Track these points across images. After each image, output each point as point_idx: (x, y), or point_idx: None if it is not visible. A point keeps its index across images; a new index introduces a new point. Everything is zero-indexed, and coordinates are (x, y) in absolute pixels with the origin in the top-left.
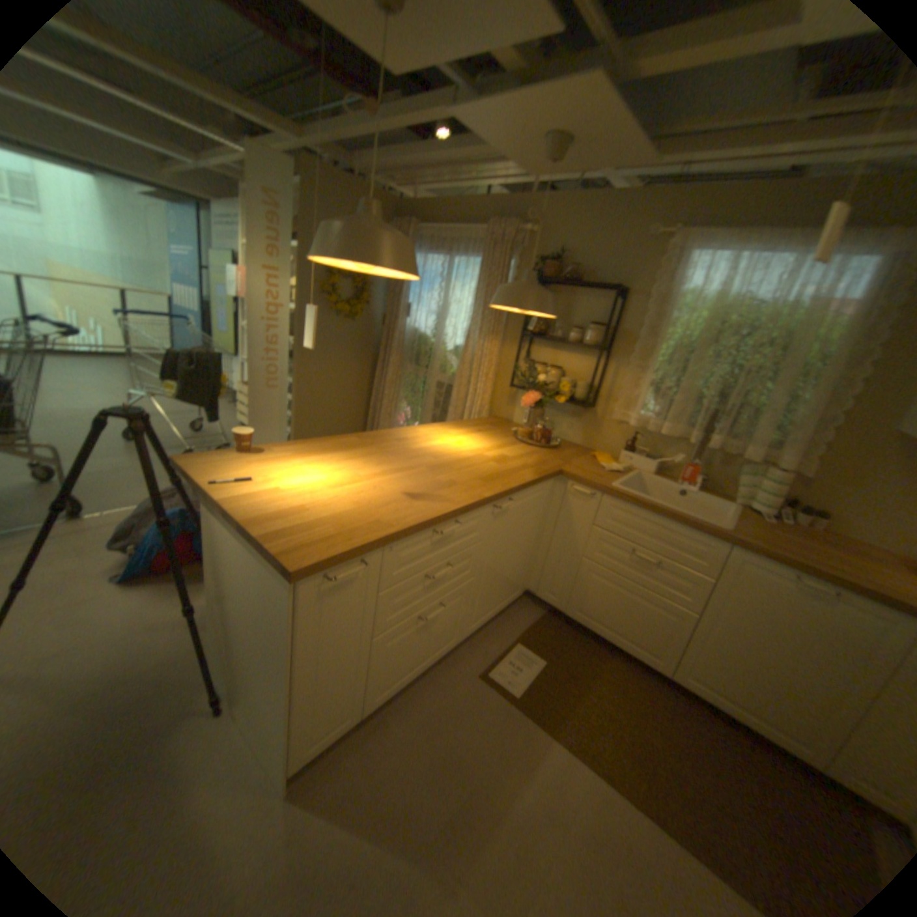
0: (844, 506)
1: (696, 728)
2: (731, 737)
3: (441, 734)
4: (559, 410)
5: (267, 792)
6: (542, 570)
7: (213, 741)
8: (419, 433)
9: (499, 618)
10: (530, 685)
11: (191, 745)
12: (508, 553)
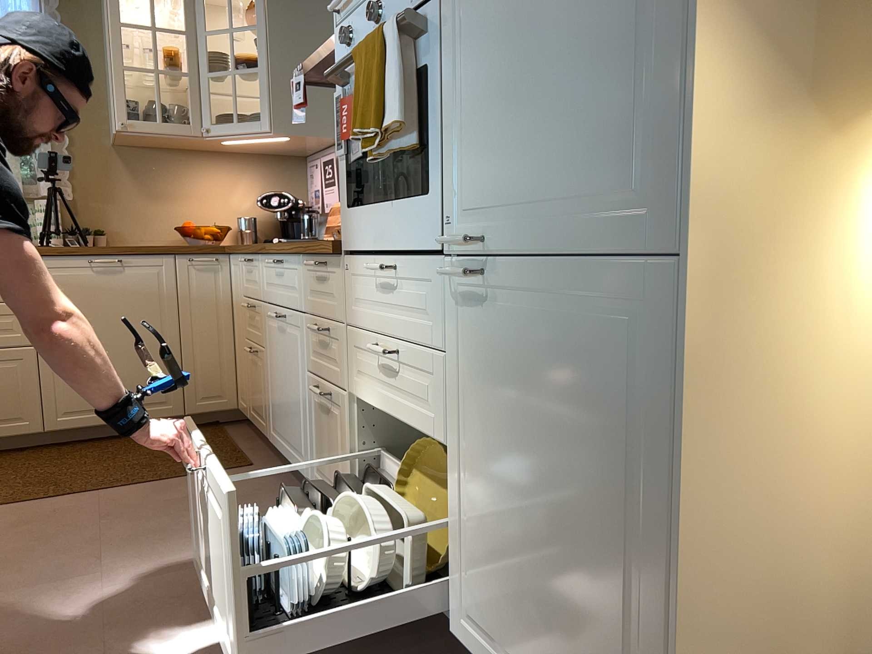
0: (109, 221)
1: (84, 452)
2: (116, 442)
3: None
4: None
5: None
6: None
7: None
8: None
9: None
10: None
11: None
12: None
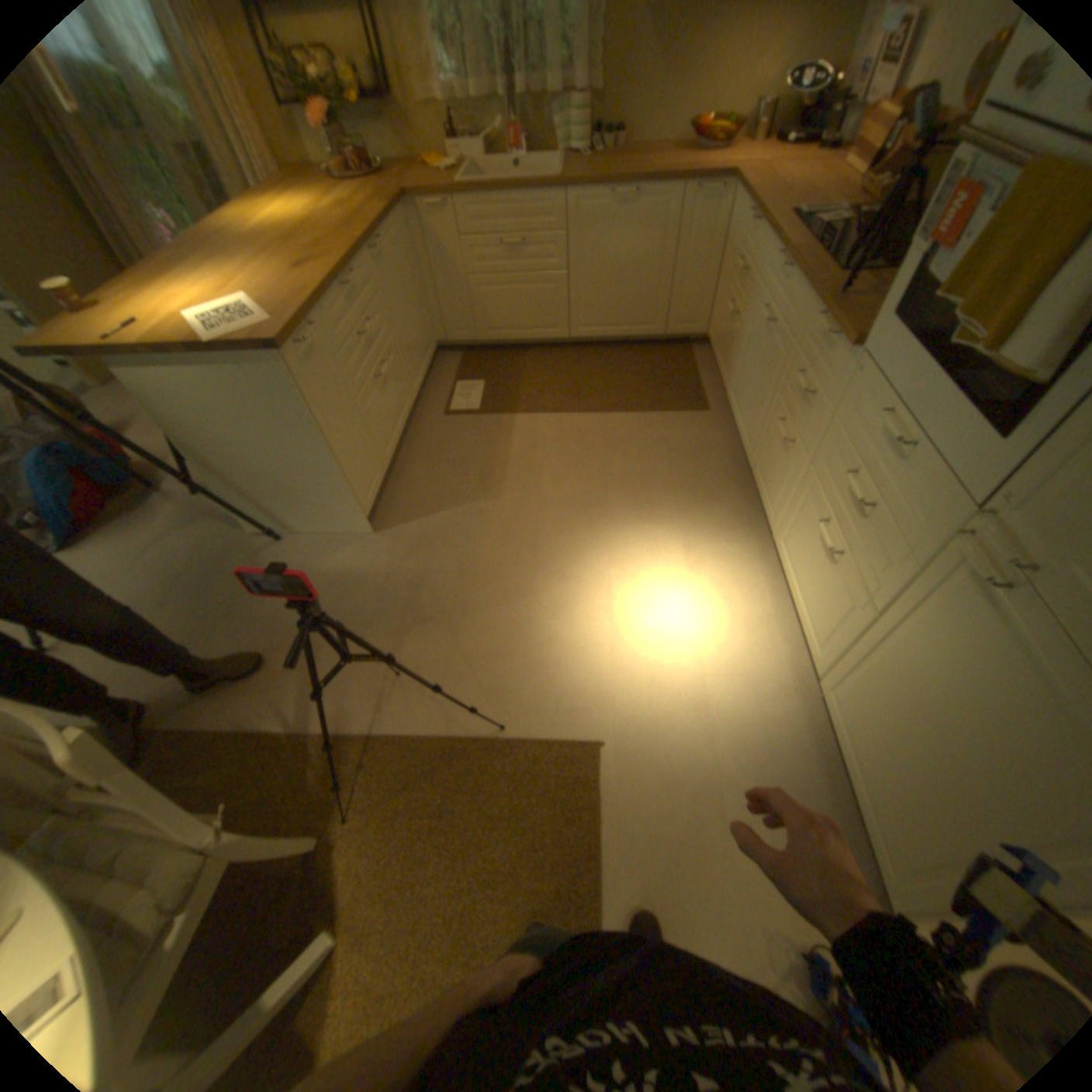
0: (628, 112)
1: (591, 359)
2: (612, 352)
3: (440, 454)
4: (351, 118)
5: (357, 538)
6: (437, 314)
7: (291, 549)
8: (223, 218)
9: (427, 376)
10: (478, 399)
11: (278, 559)
12: (402, 302)
